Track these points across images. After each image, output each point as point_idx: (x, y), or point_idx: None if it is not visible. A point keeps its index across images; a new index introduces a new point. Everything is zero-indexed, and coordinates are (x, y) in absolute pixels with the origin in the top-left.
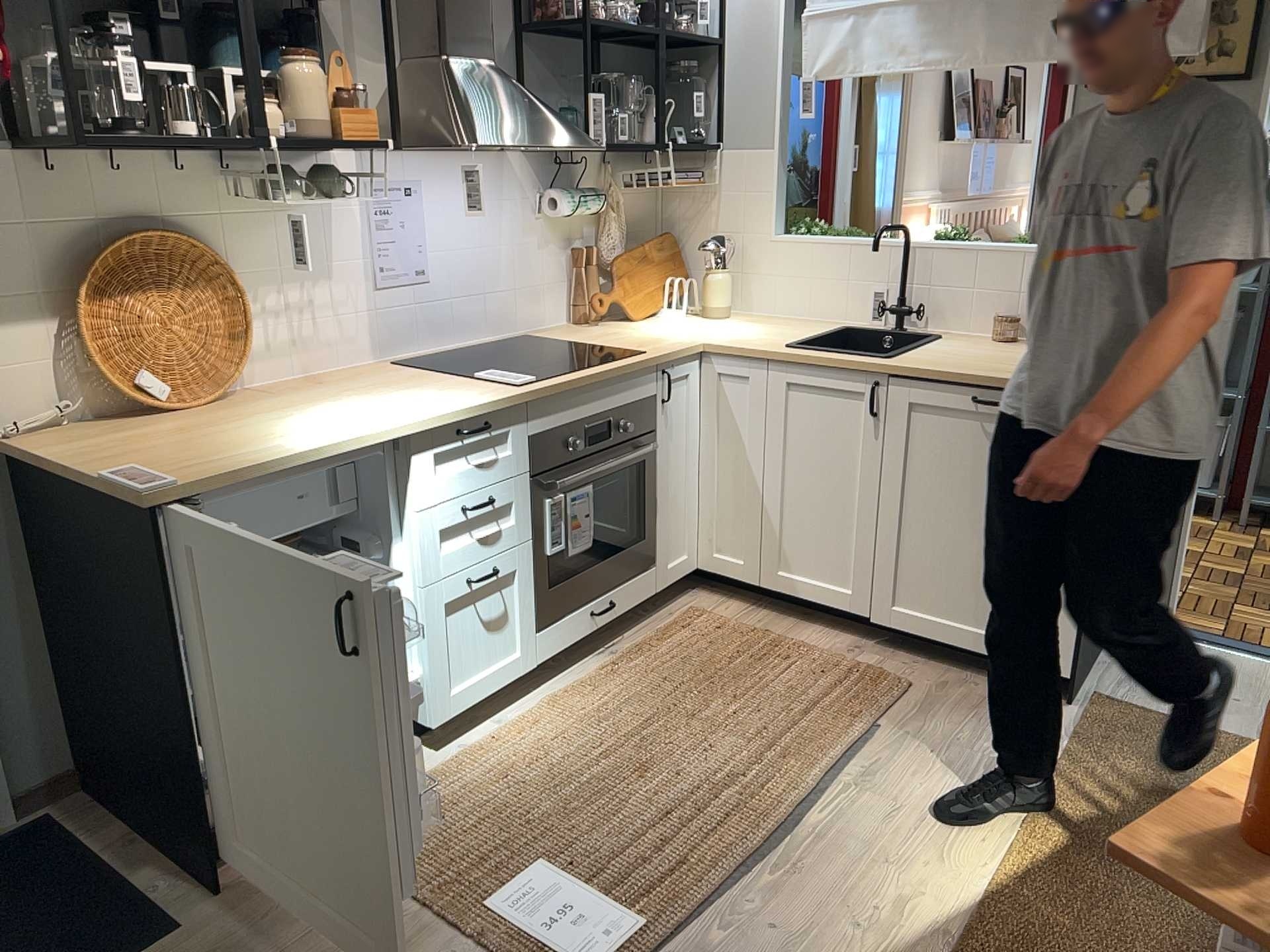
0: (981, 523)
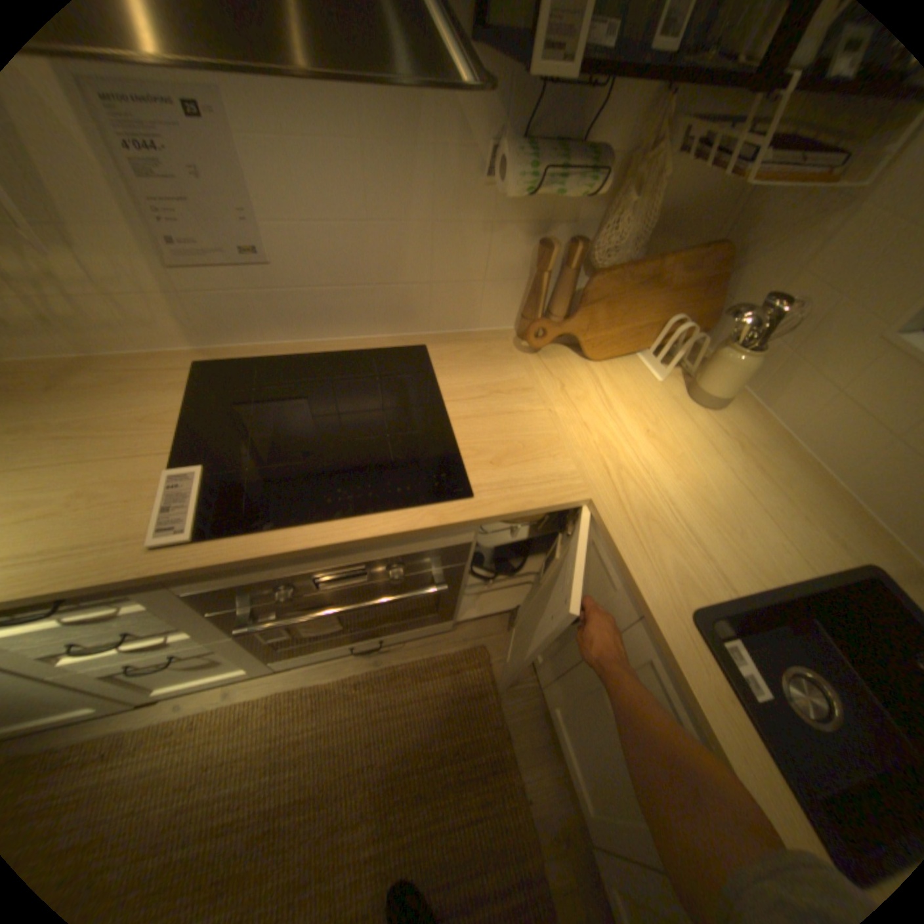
0: None
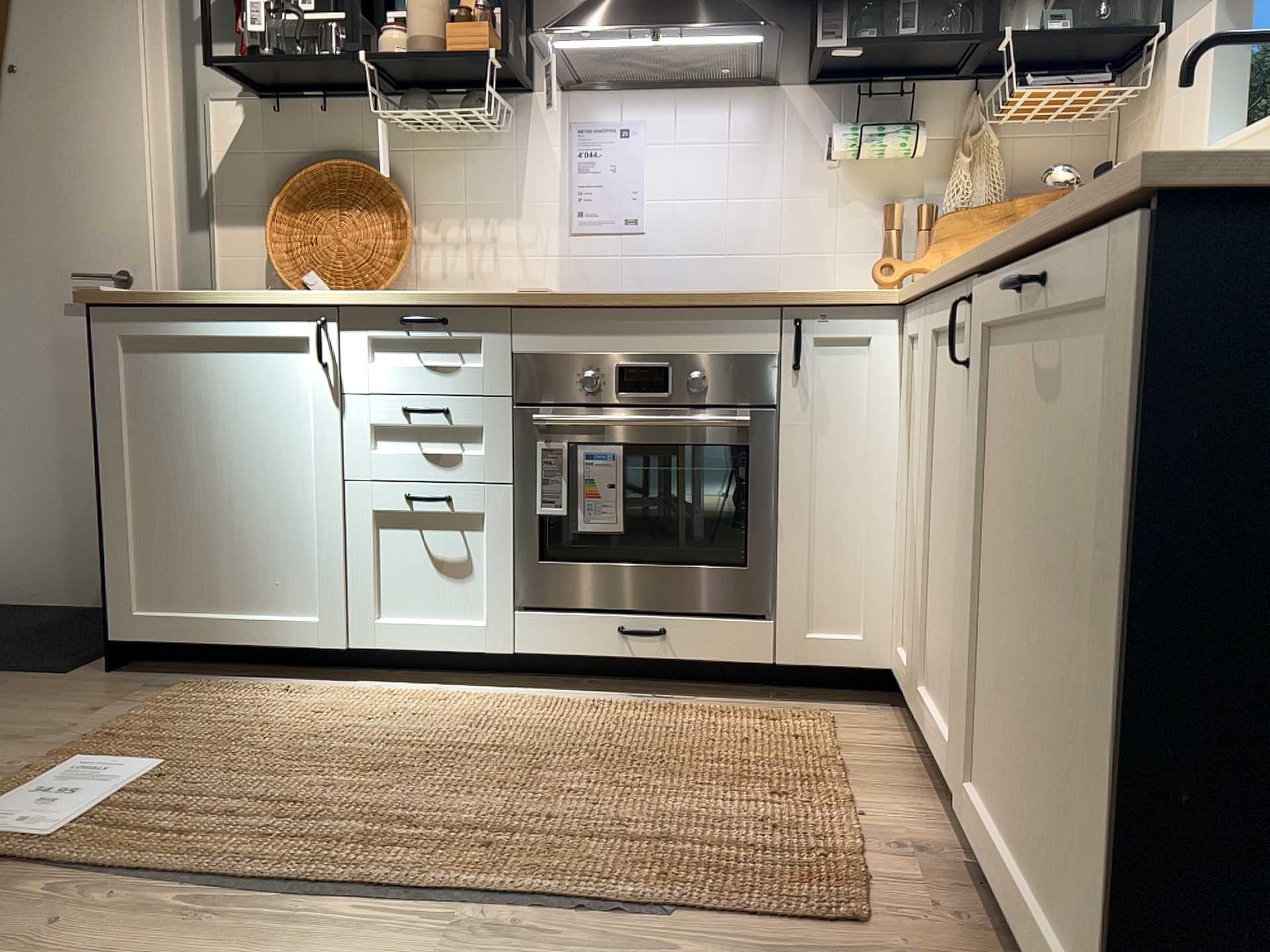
0: (1046, 603)
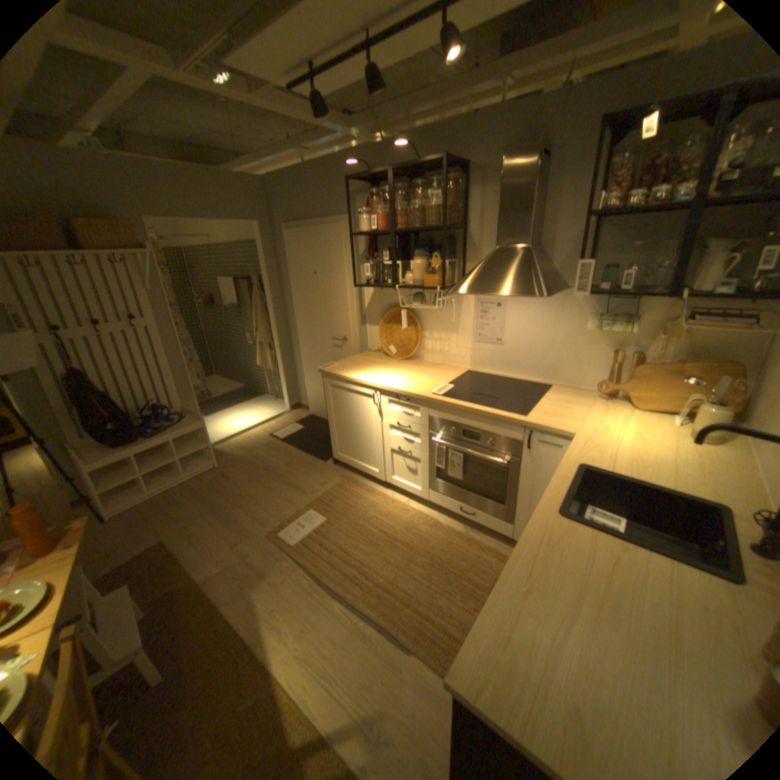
0: None
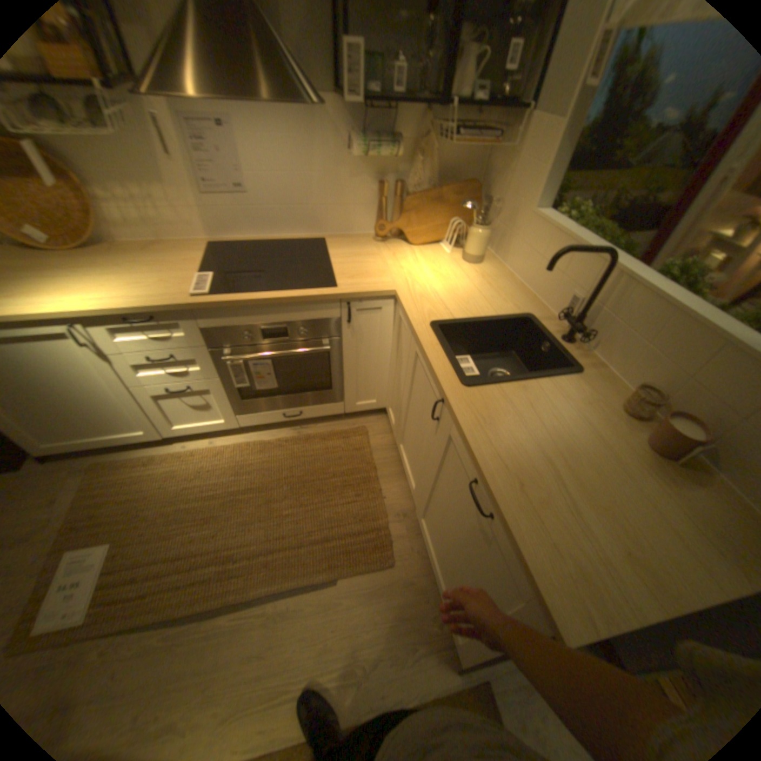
0: (457, 546)
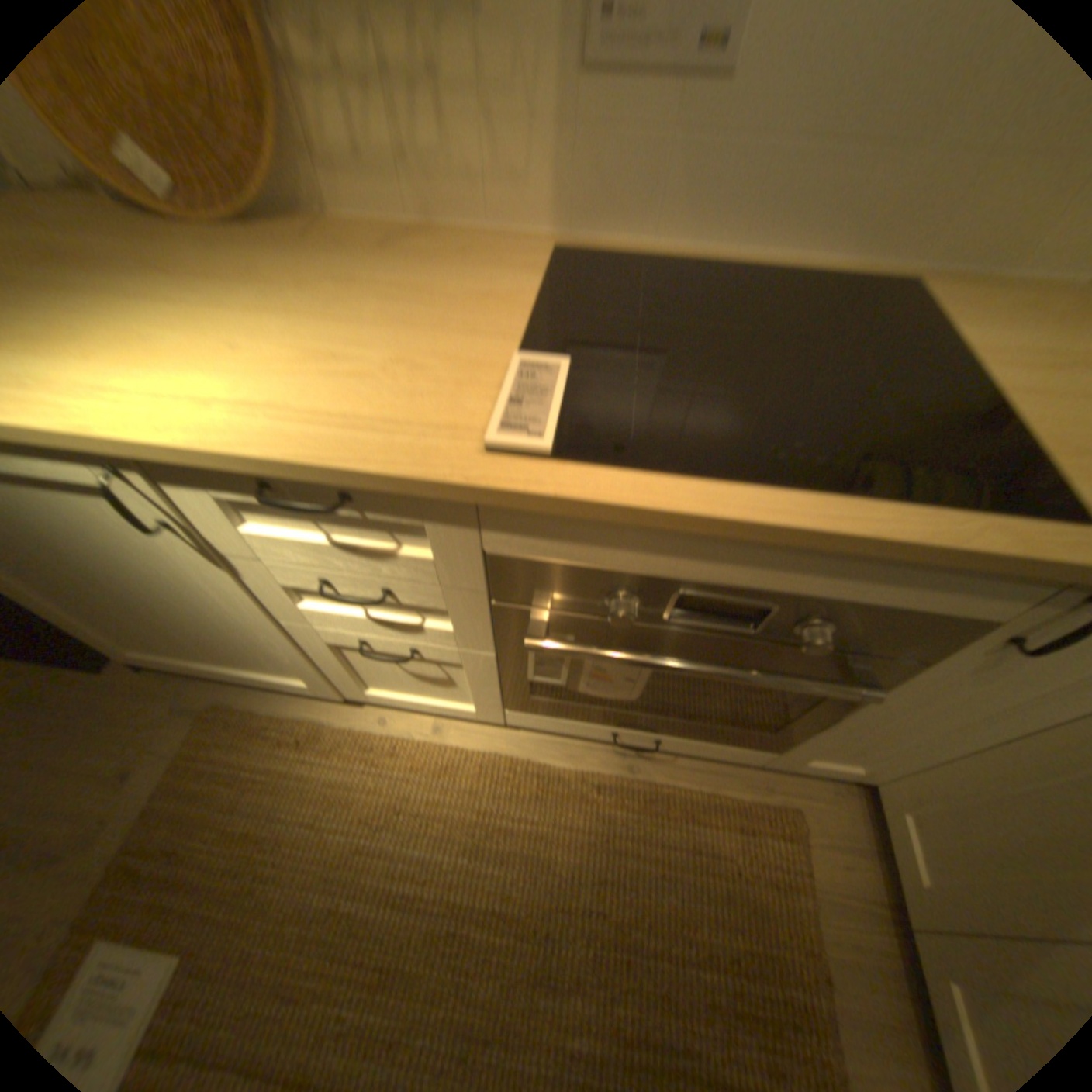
0: None
